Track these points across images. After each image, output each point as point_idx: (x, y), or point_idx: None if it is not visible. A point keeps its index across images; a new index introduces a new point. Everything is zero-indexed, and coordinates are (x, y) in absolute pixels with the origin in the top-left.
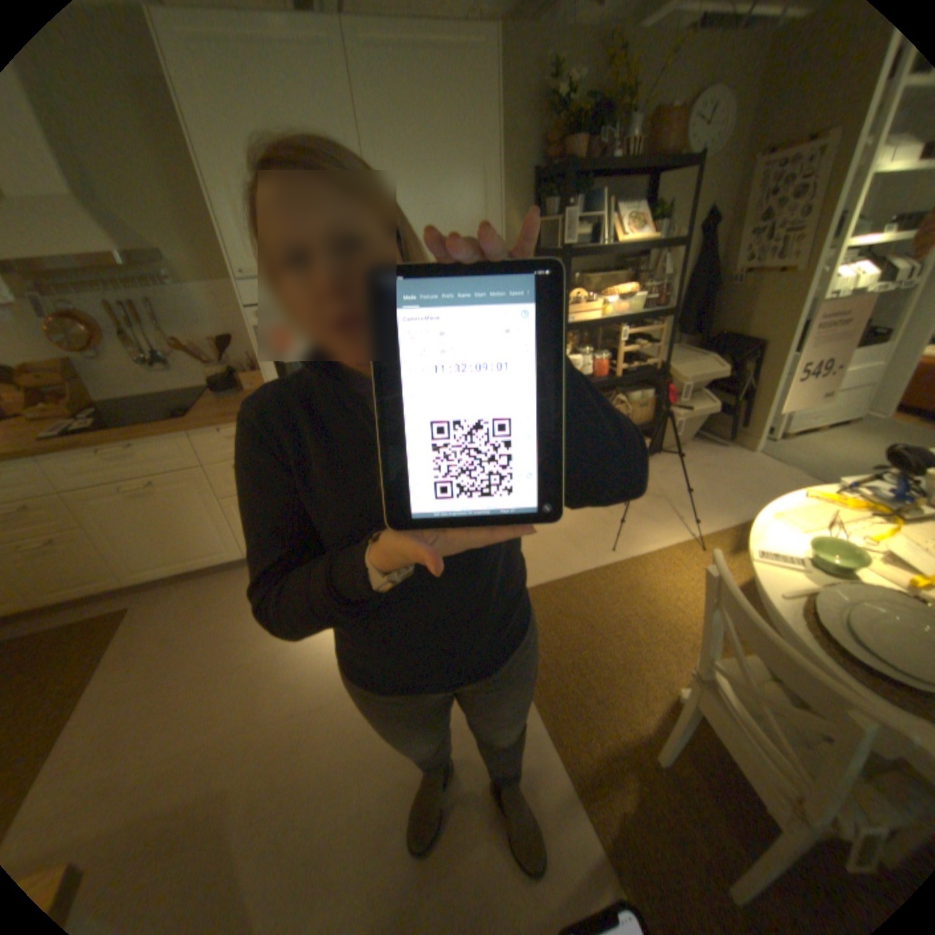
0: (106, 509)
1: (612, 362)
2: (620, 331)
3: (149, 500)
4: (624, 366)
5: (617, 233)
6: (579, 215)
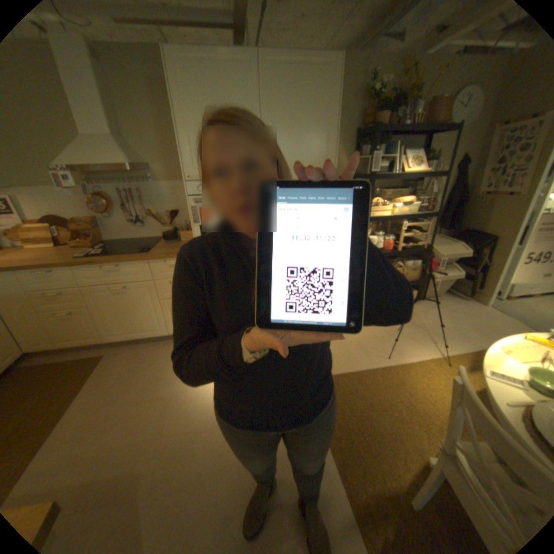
0: (101, 298)
1: (396, 242)
2: (402, 224)
3: (124, 296)
4: (403, 244)
5: (405, 166)
6: (382, 155)
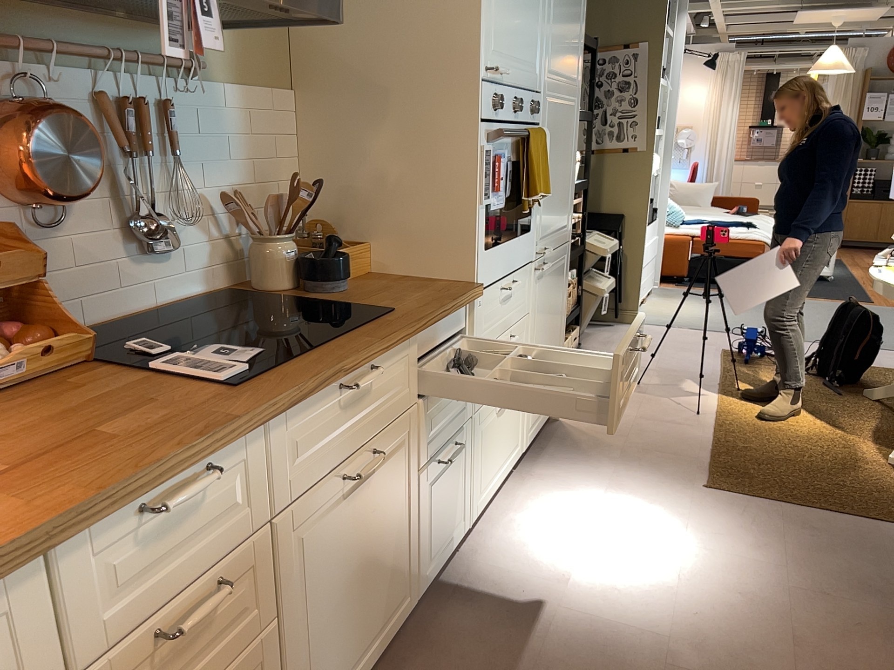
0: (318, 539)
1: None
2: None
3: (365, 495)
4: None
5: None
6: None
